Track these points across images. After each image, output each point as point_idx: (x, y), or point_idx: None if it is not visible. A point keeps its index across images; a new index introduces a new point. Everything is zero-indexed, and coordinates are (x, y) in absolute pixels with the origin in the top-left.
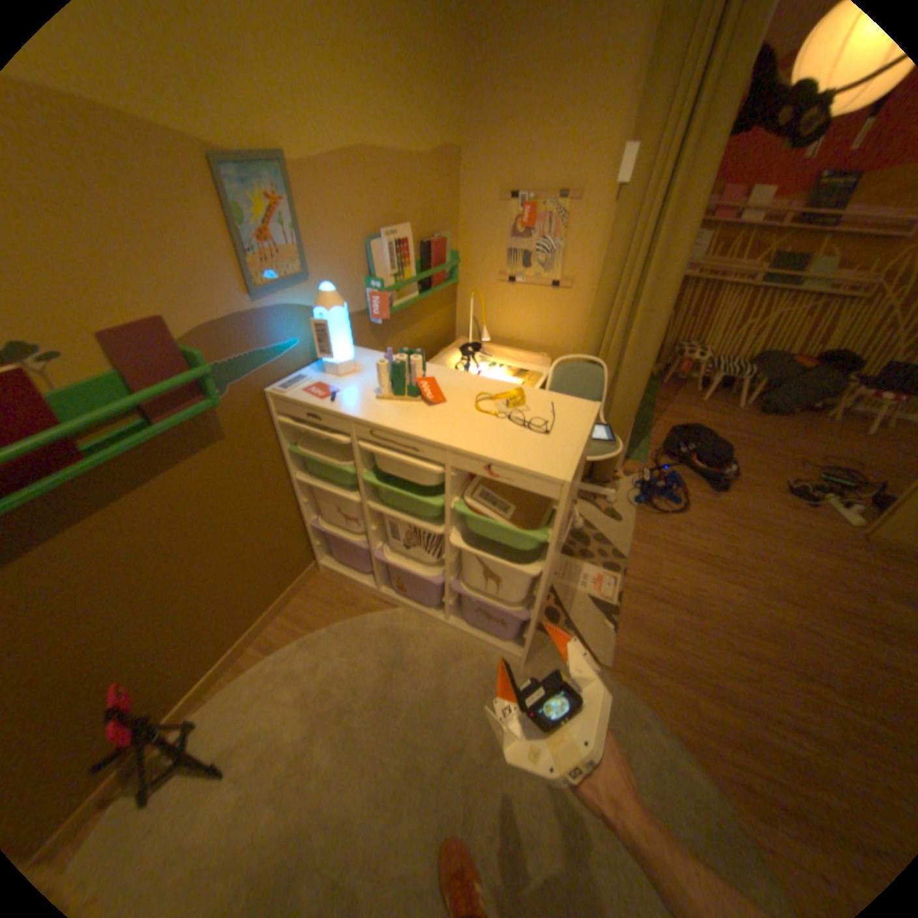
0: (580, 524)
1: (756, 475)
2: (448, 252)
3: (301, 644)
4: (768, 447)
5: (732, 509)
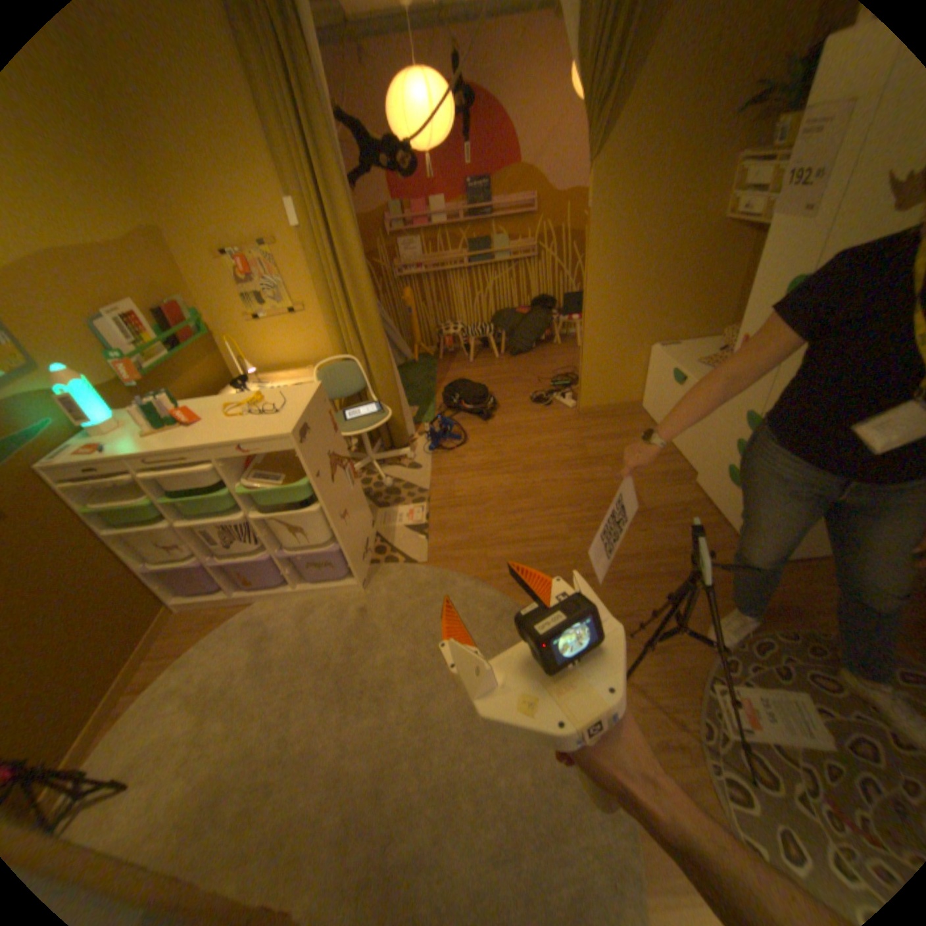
0: (389, 482)
1: (510, 400)
2: (185, 312)
3: (171, 670)
4: (516, 379)
5: (496, 429)
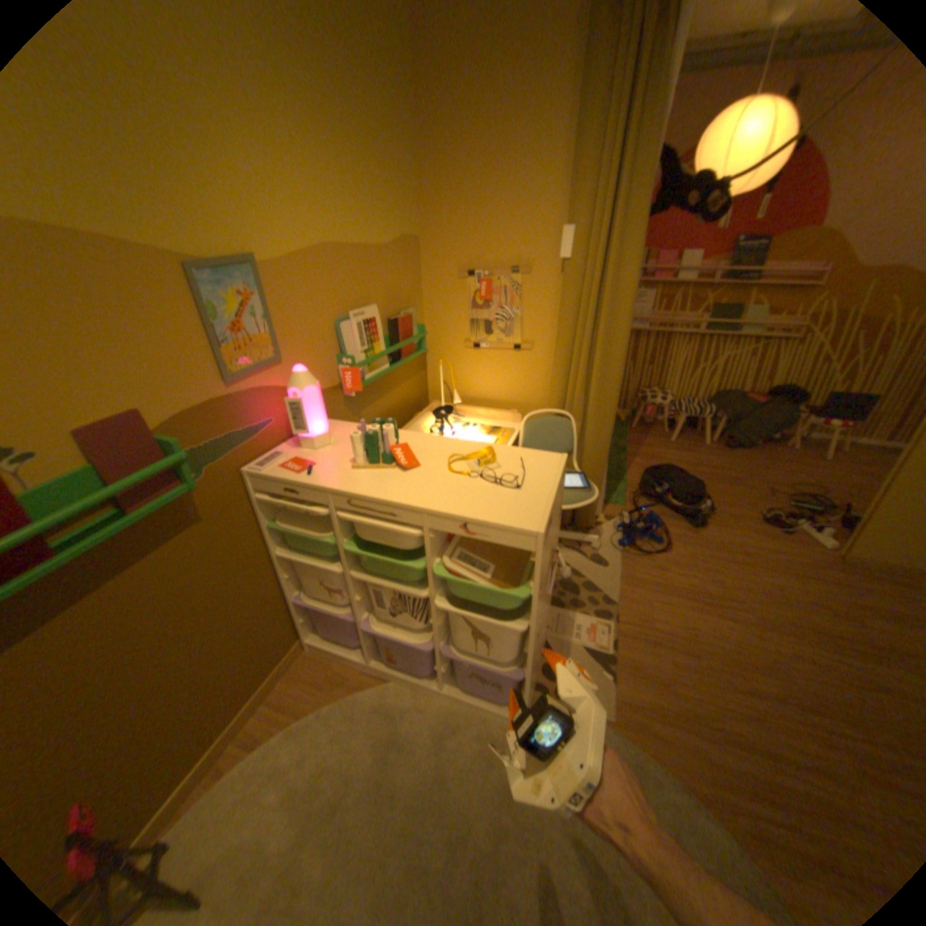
0: (567, 573)
1: (731, 507)
2: (414, 326)
3: (287, 735)
4: (737, 480)
5: (712, 544)
